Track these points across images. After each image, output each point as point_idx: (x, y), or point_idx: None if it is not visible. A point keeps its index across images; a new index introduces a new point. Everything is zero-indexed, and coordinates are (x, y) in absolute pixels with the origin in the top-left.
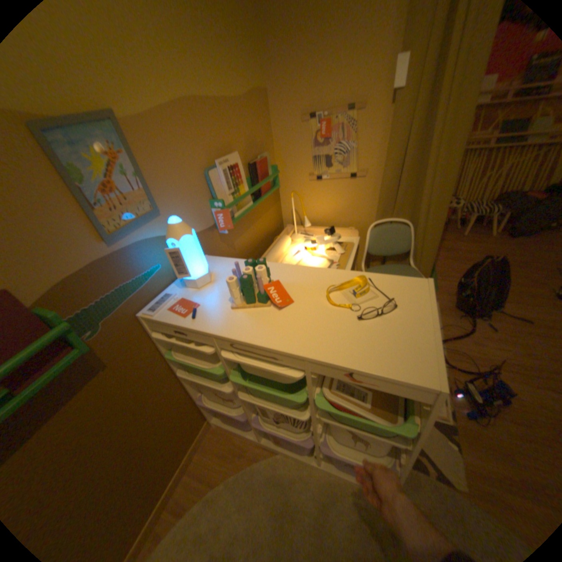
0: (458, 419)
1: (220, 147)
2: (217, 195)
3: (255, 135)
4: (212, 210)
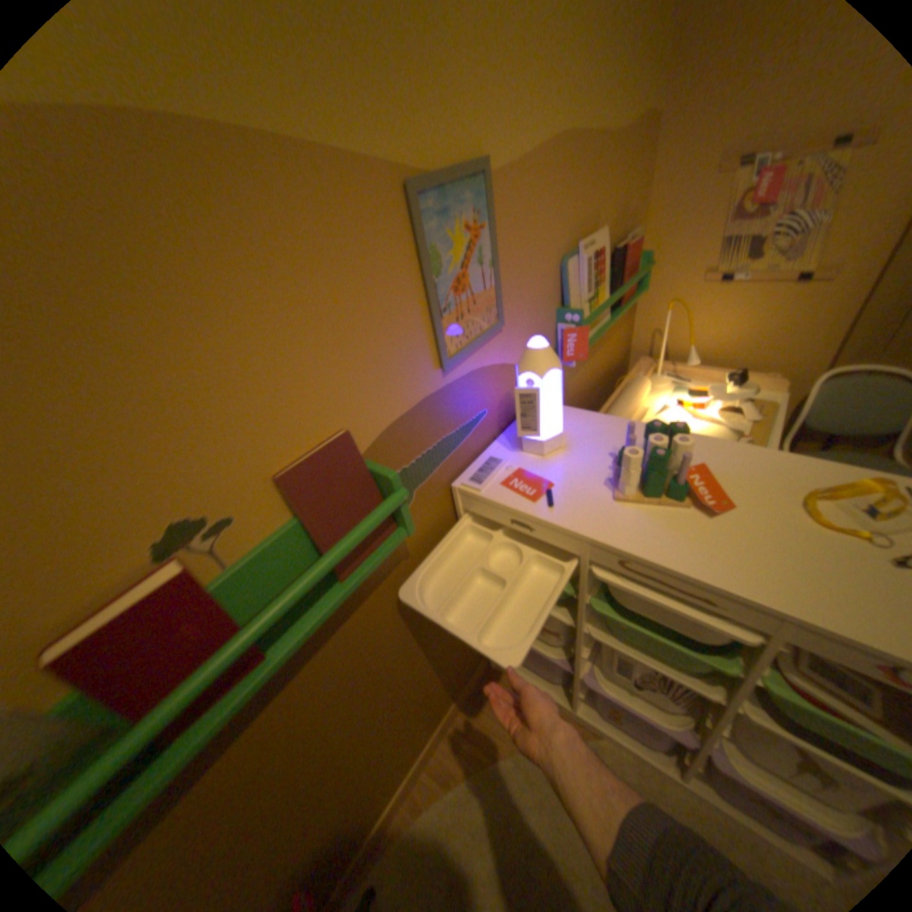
0: None
1: (587, 220)
2: (571, 301)
3: (632, 197)
4: (558, 327)
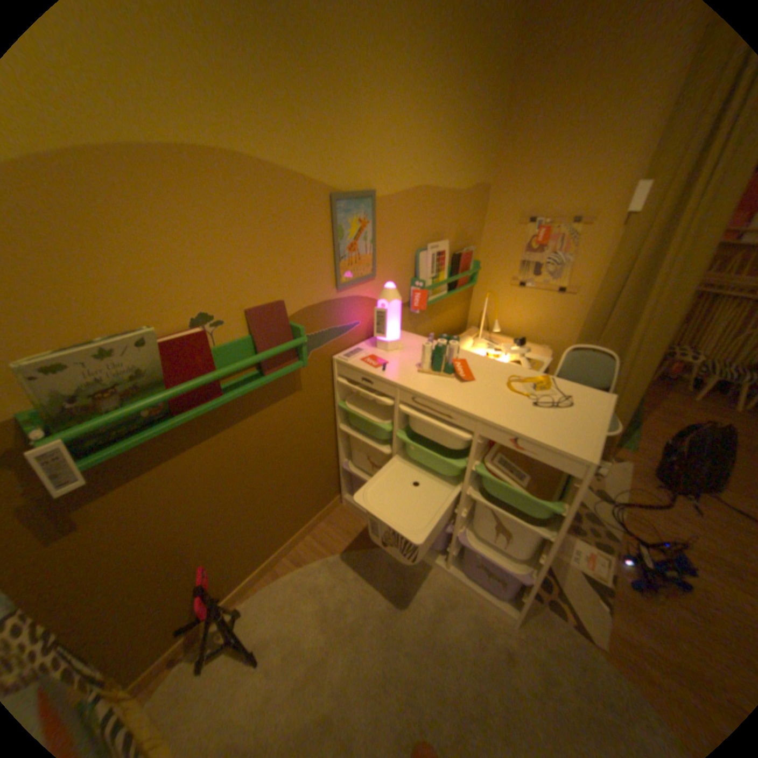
0: (619, 585)
1: (435, 233)
2: (420, 276)
3: (468, 227)
4: (411, 289)
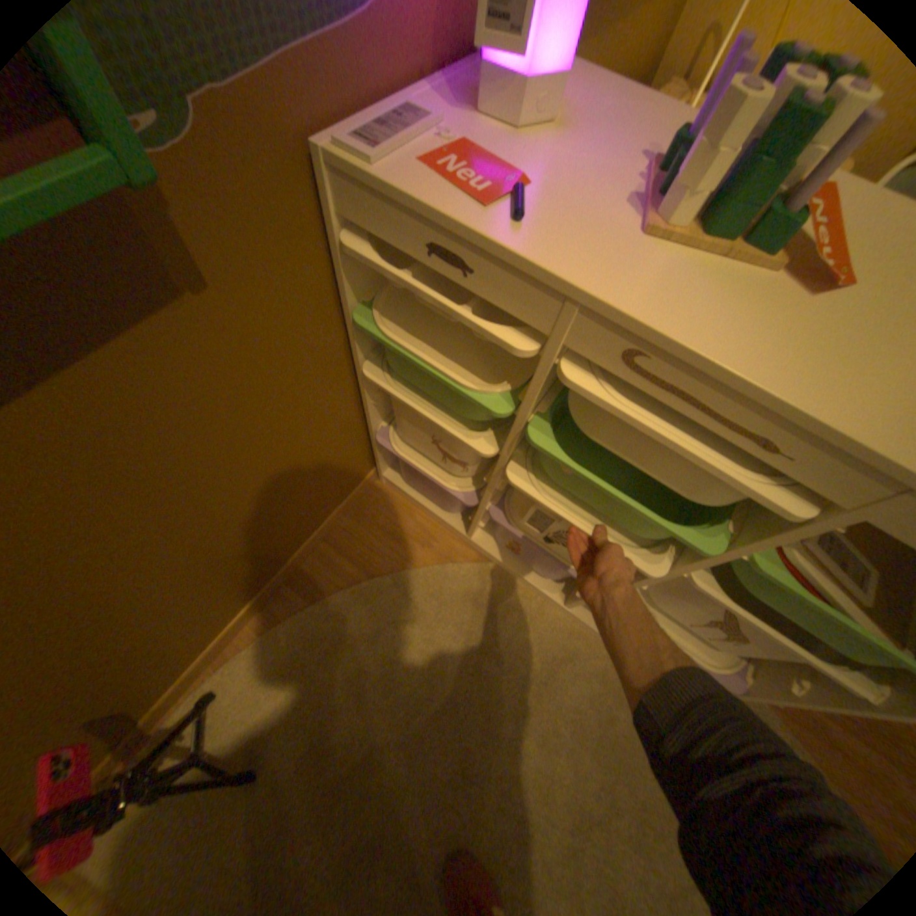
0: None
1: None
2: None
3: None
4: None
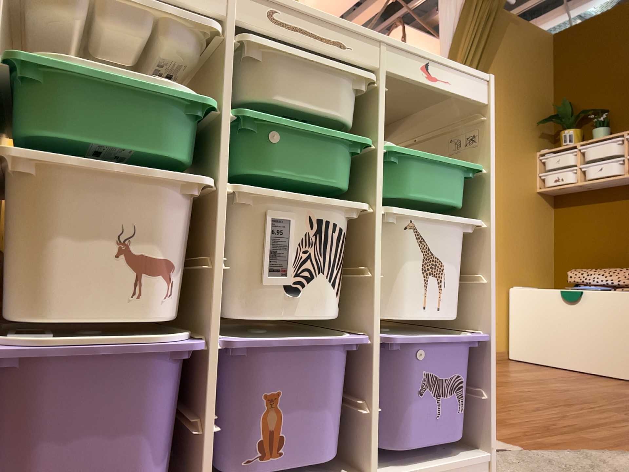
0: None
1: None
2: None
3: None
4: None
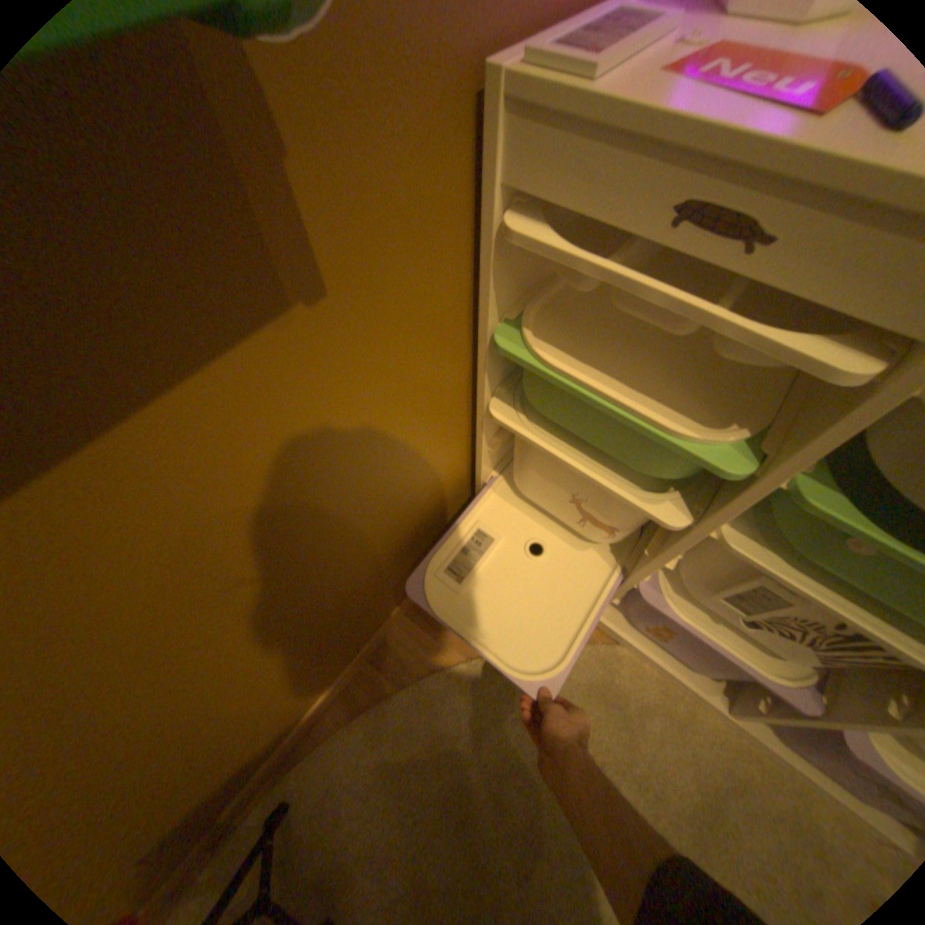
0: None
1: None
2: None
3: None
4: None
